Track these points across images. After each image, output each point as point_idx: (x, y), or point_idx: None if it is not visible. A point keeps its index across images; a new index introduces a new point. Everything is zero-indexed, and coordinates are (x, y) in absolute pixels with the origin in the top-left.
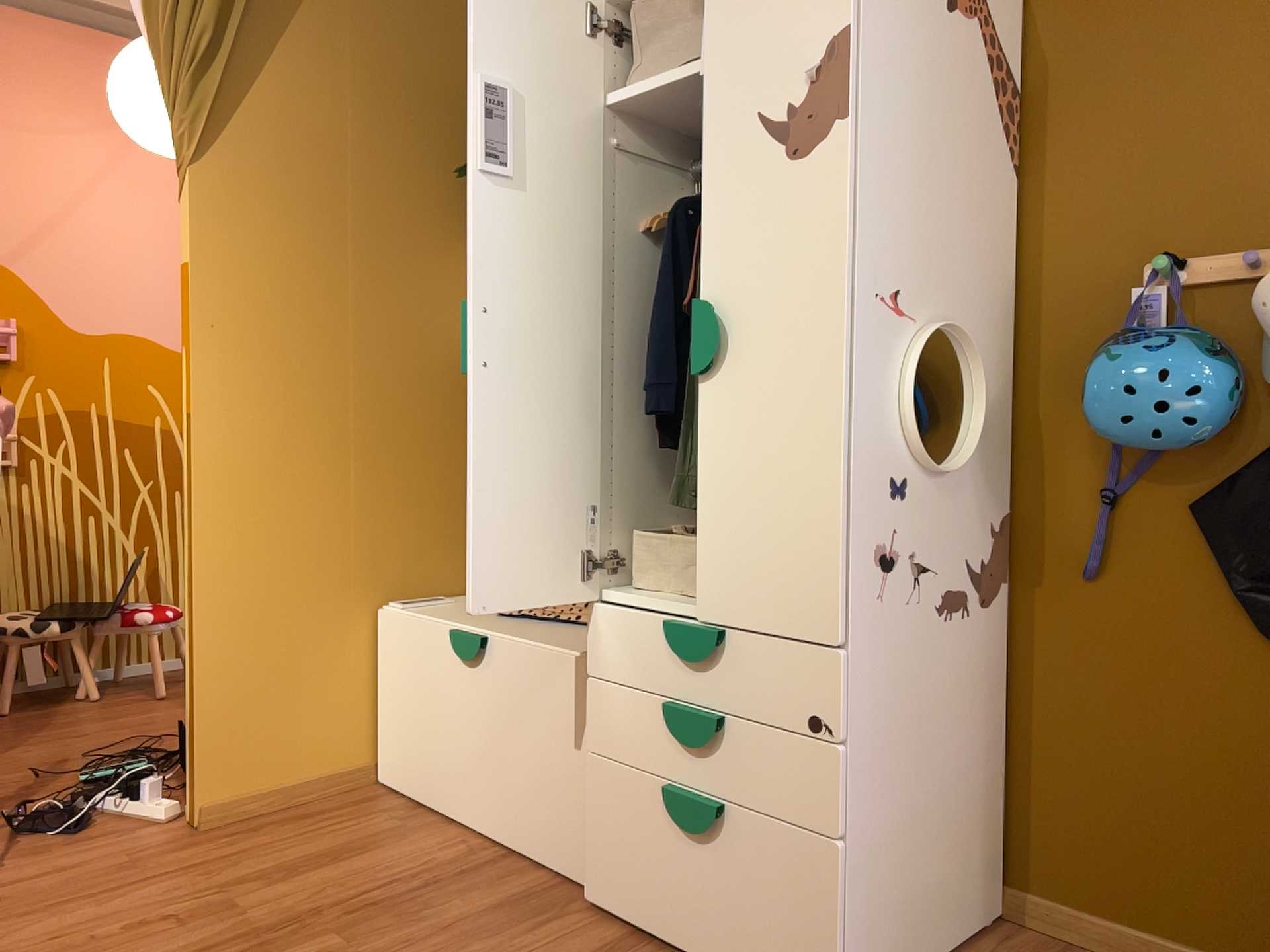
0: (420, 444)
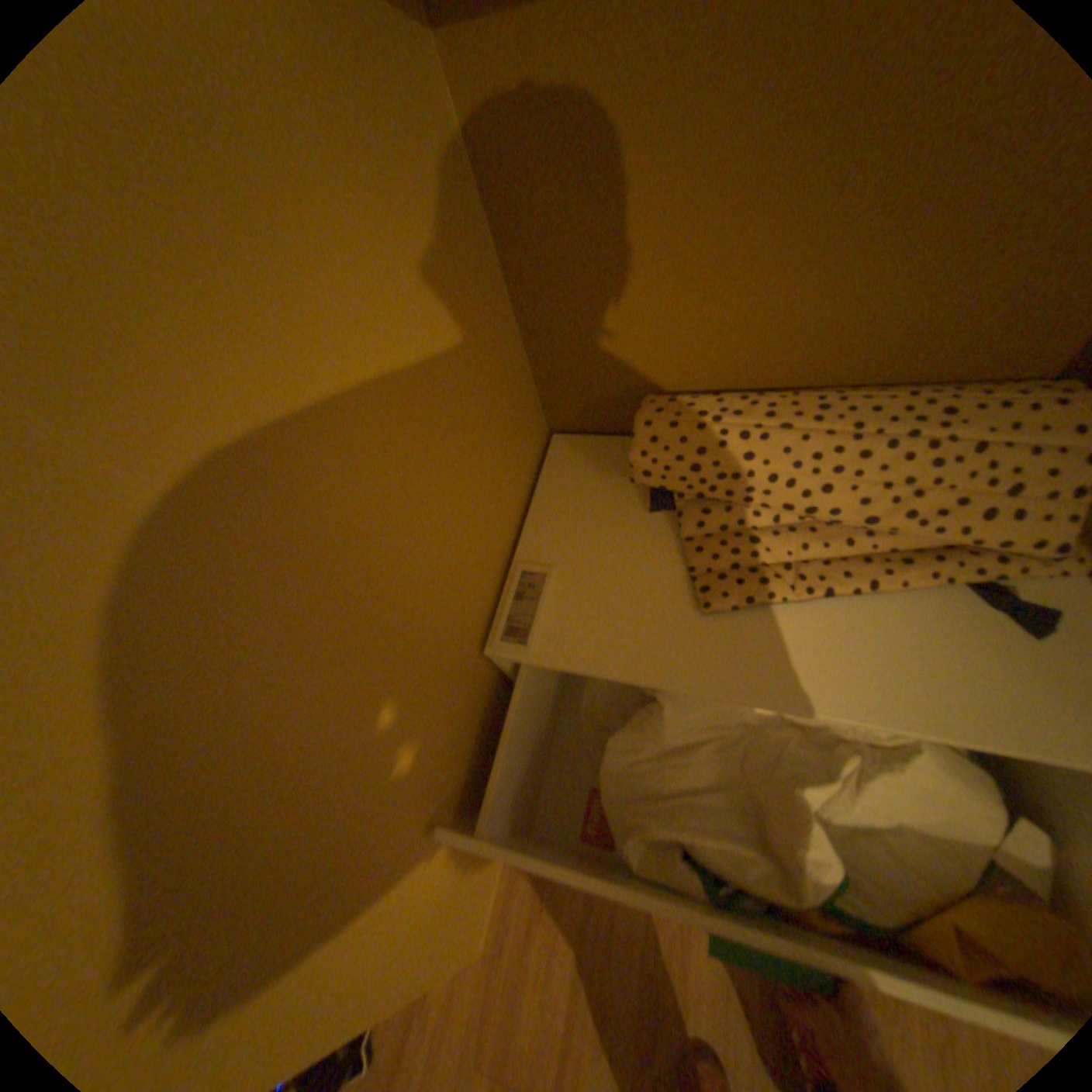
0: (369, 392)
